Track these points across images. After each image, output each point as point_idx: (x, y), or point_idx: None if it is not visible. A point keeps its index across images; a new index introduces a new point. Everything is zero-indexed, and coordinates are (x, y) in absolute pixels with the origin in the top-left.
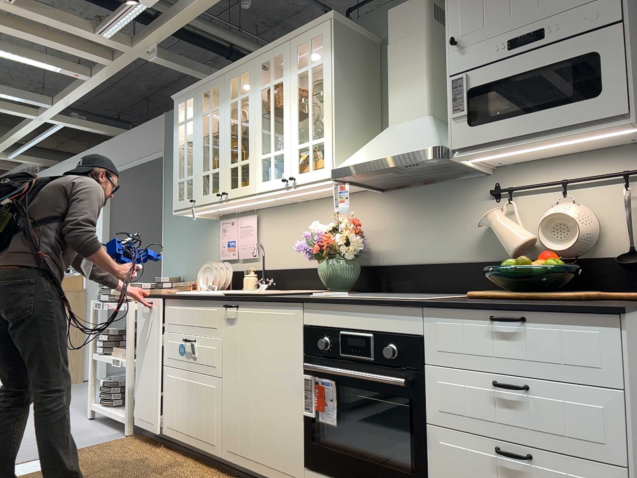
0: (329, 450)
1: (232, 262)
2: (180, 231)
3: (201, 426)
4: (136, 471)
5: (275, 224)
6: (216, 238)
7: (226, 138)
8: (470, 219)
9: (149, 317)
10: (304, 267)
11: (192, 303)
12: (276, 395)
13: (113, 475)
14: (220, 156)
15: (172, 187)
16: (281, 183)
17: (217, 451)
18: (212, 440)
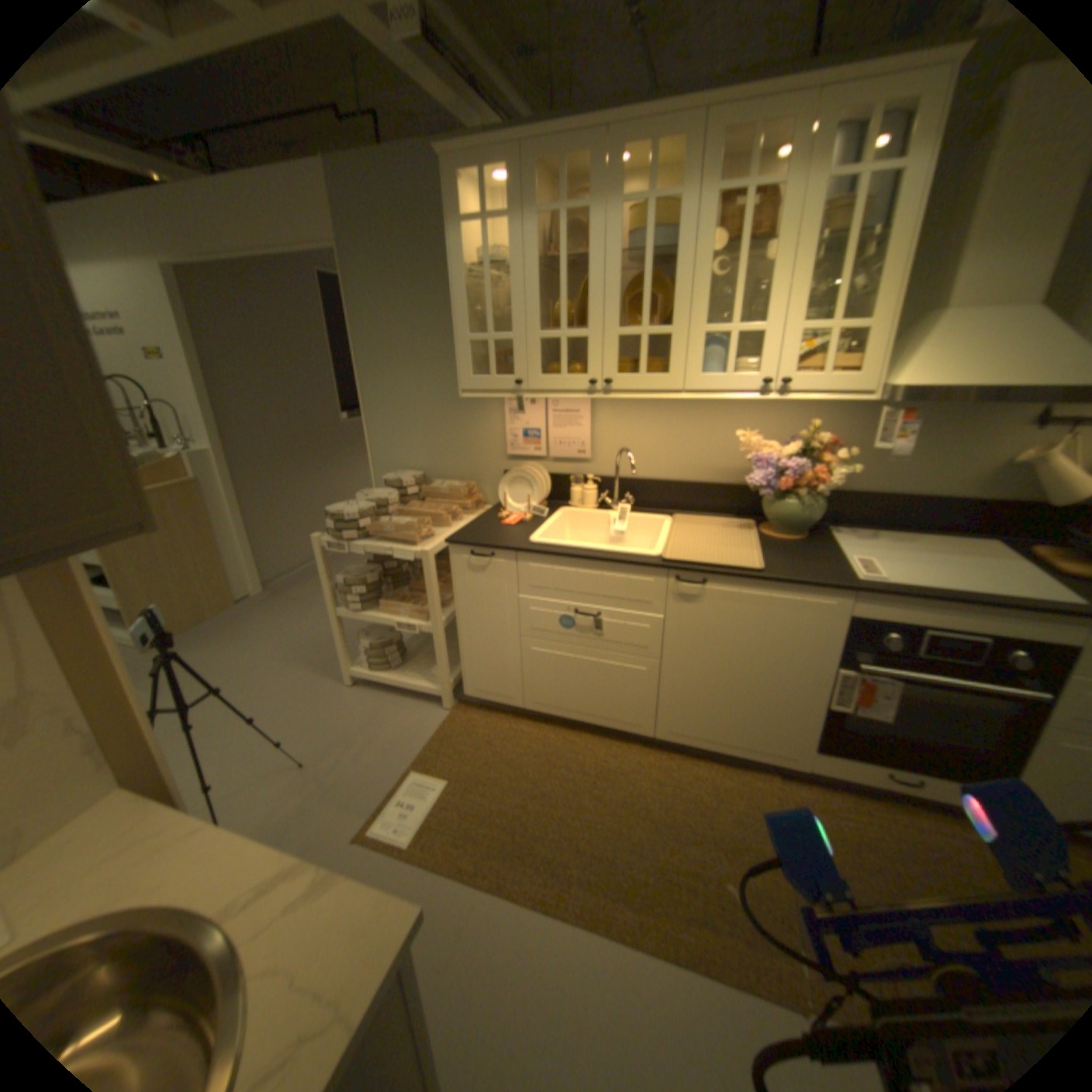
0: (867, 743)
1: (534, 461)
2: (402, 402)
3: (614, 709)
4: (549, 781)
5: (626, 414)
6: (494, 423)
7: (612, 279)
8: (991, 447)
9: (478, 575)
10: (684, 481)
11: (592, 568)
12: (778, 689)
13: (532, 799)
14: (592, 312)
15: (368, 320)
16: (752, 384)
17: (647, 734)
18: (639, 723)
